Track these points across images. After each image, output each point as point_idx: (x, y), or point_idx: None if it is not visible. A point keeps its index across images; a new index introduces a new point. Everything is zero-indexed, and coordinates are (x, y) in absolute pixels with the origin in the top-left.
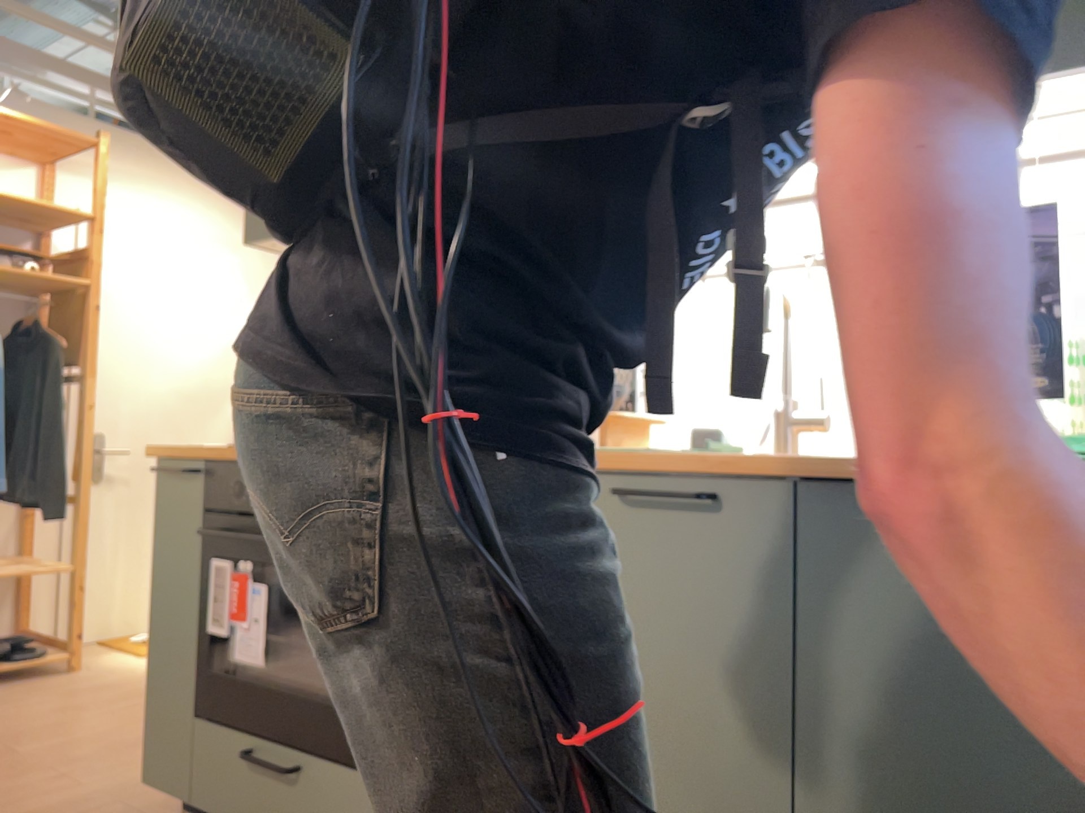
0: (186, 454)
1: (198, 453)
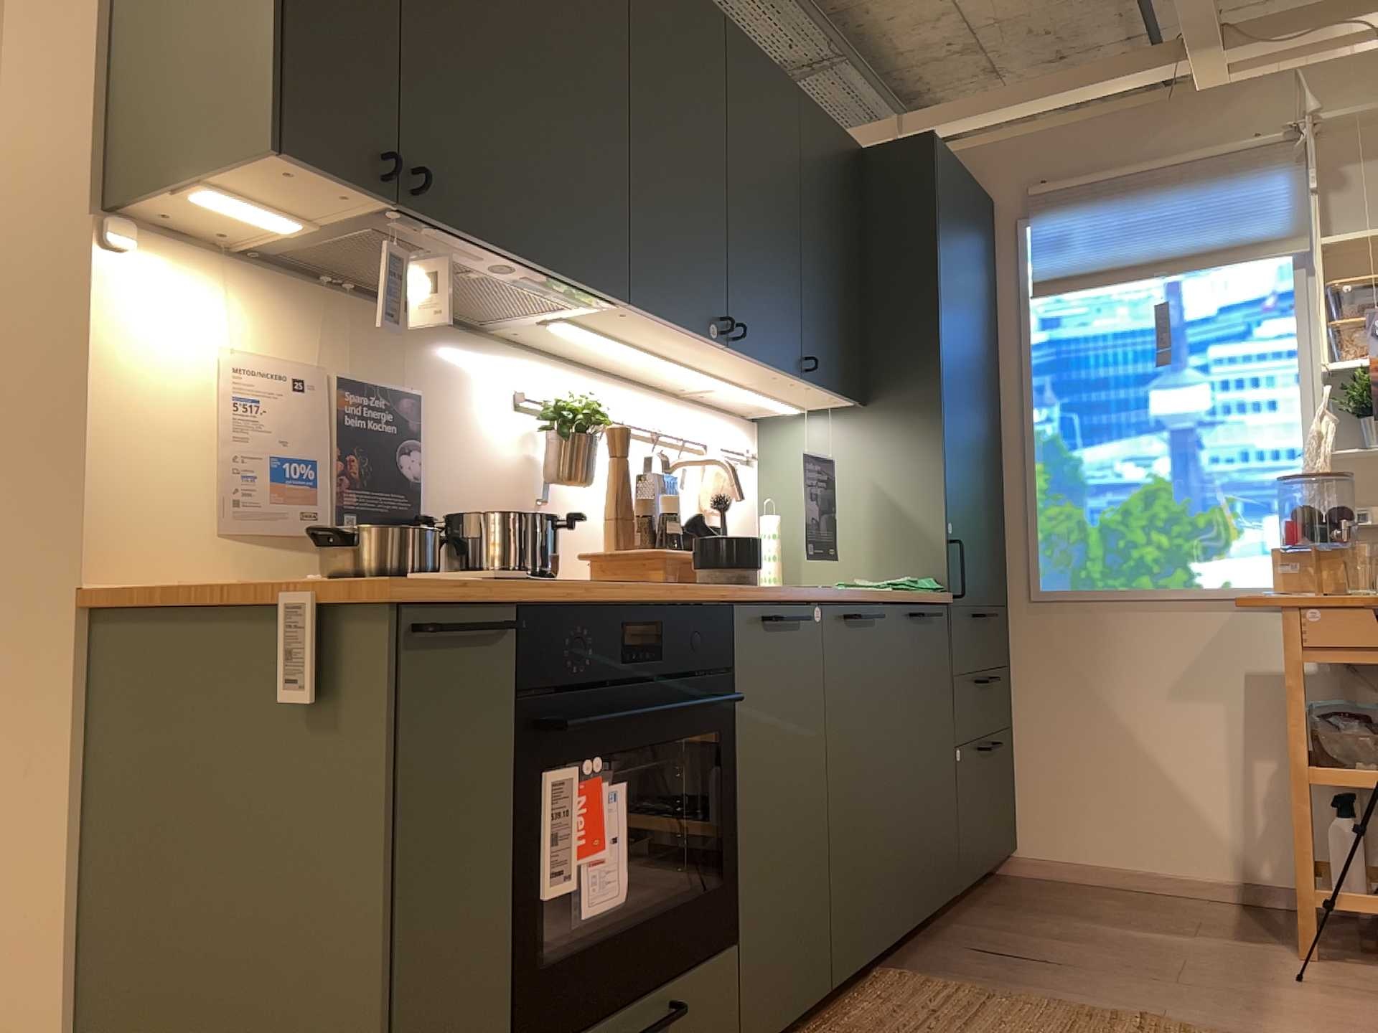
0: (490, 594)
1: (519, 590)
